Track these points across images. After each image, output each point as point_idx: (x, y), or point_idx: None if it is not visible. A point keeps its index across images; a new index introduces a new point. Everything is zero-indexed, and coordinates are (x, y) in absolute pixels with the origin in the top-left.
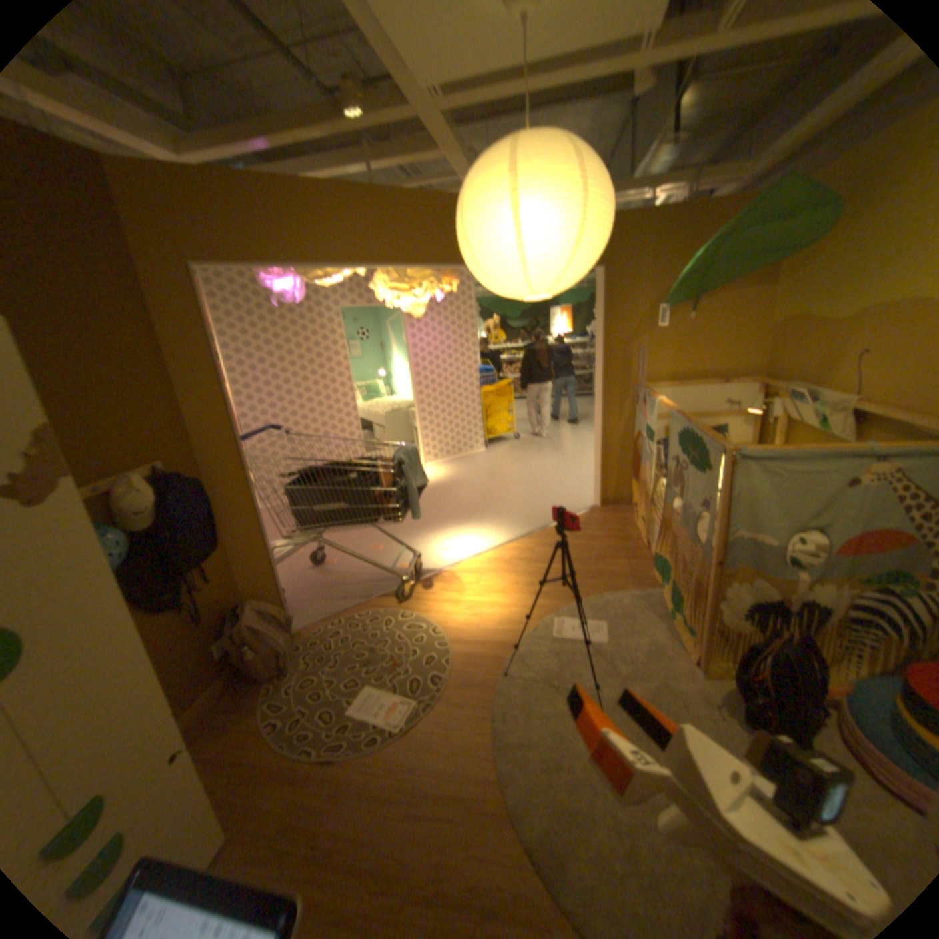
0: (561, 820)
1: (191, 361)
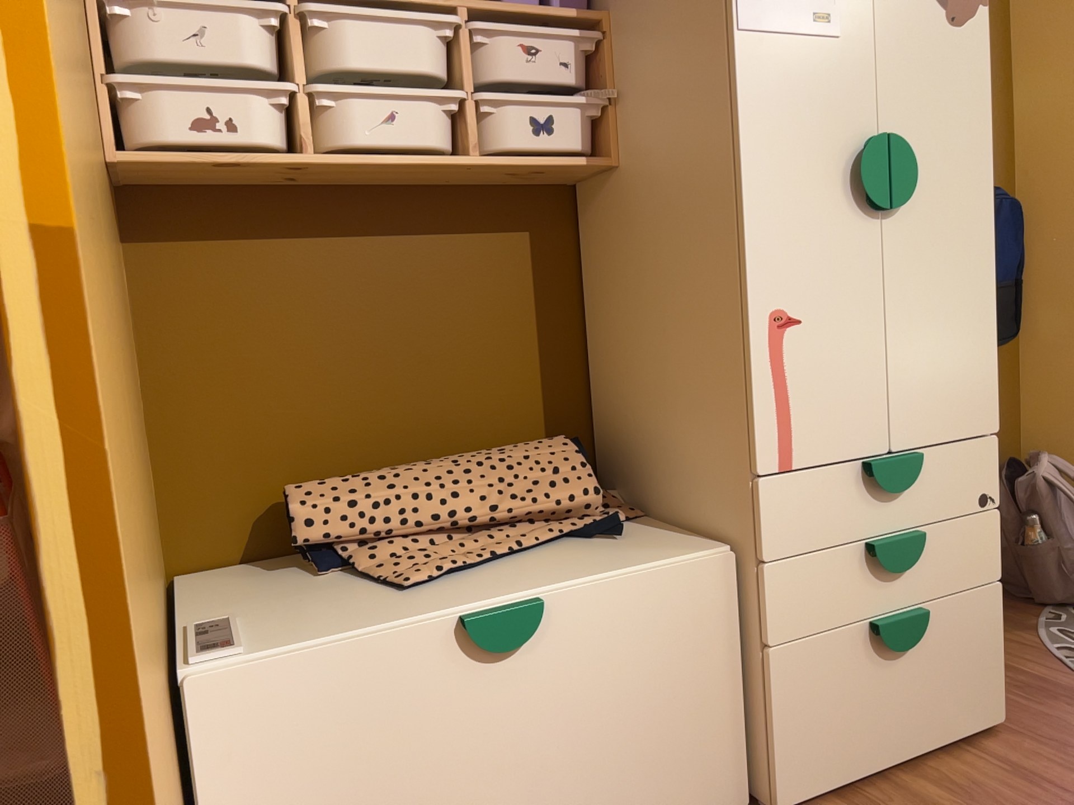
0: None
1: (1048, 5)
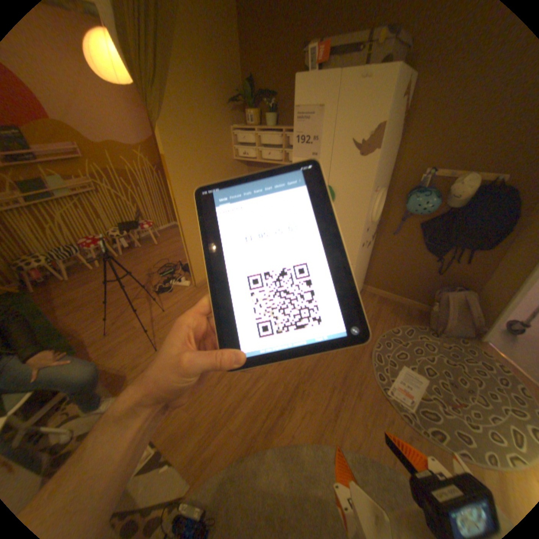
0: (307, 483)
1: None
